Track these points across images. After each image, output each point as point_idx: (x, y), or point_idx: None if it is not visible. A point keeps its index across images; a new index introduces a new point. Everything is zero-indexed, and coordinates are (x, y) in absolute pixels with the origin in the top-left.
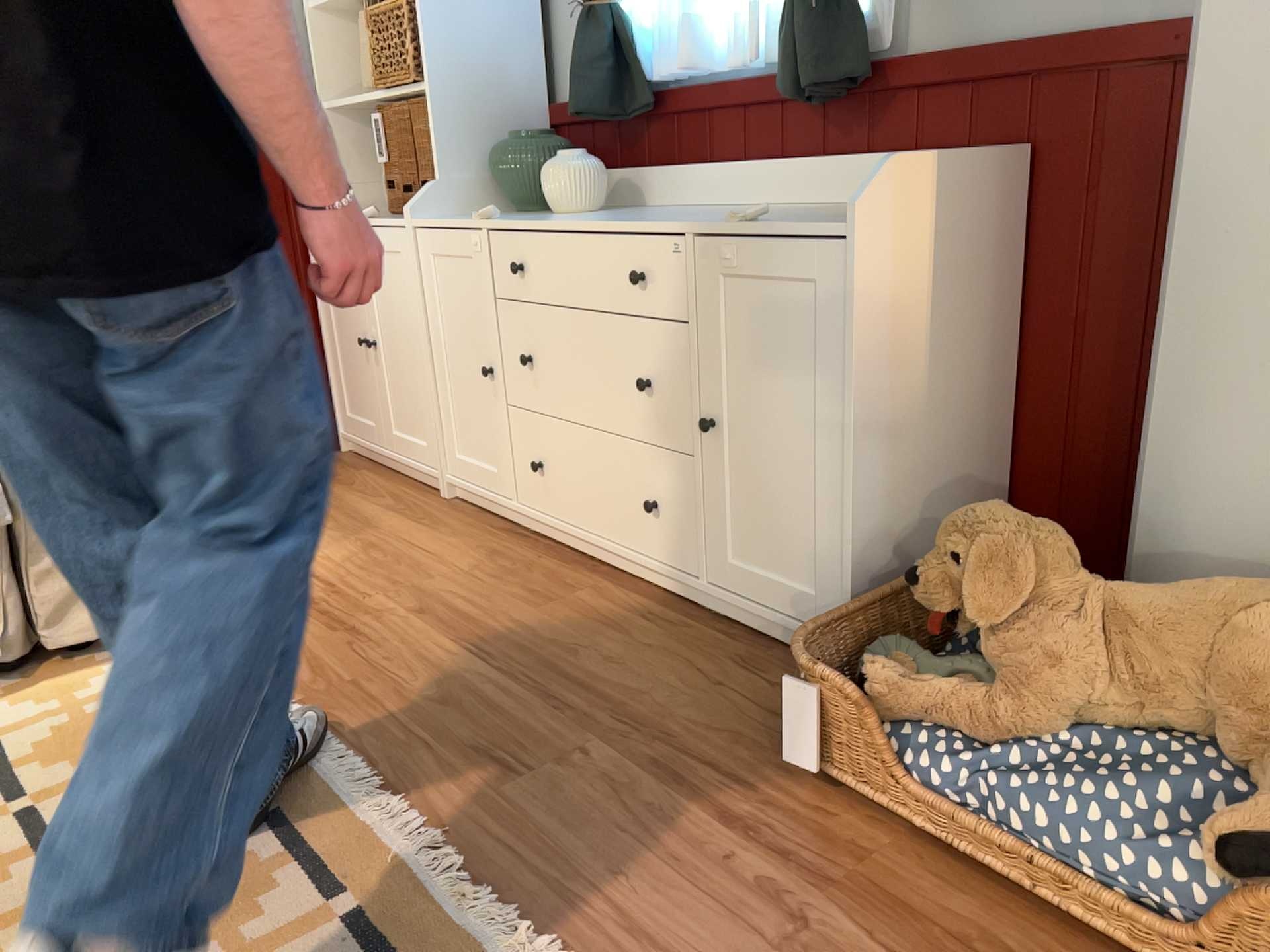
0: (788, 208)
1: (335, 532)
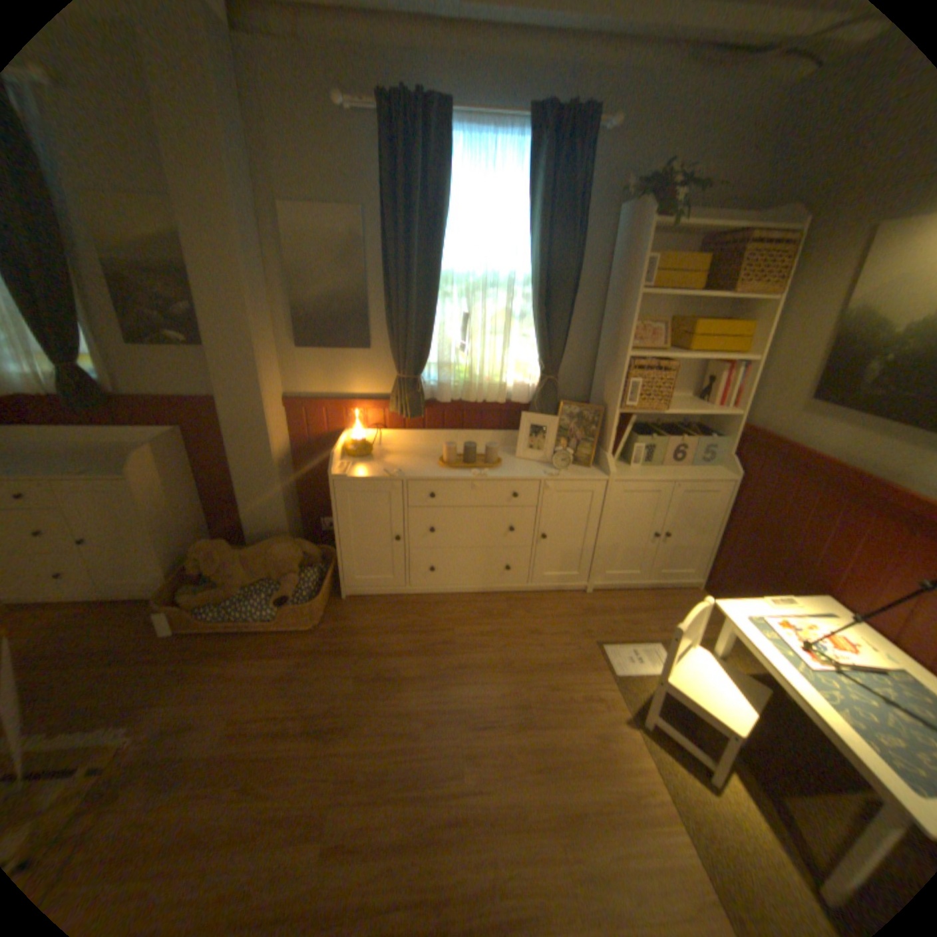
0: (84, 448)
1: None
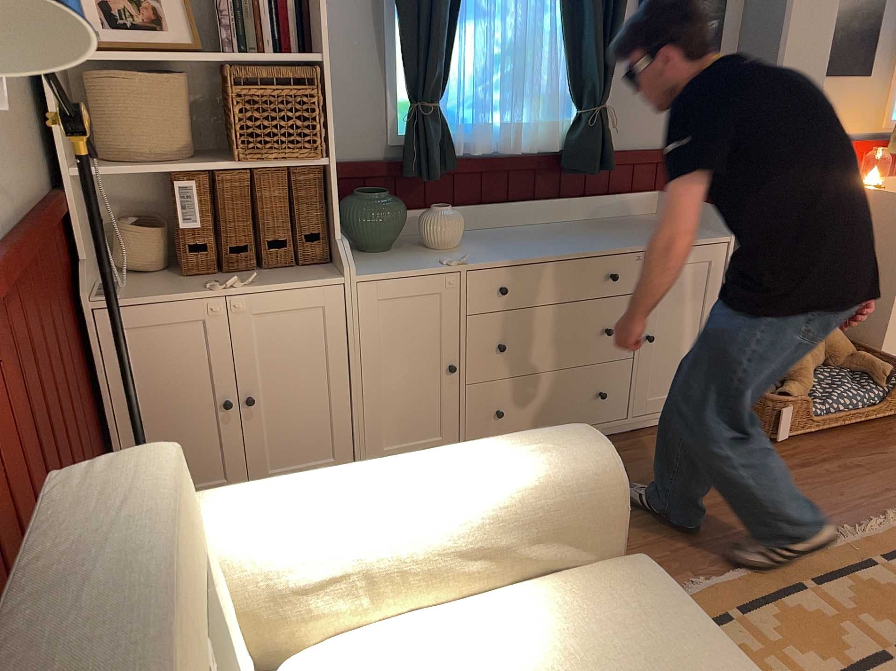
0: (566, 225)
1: None
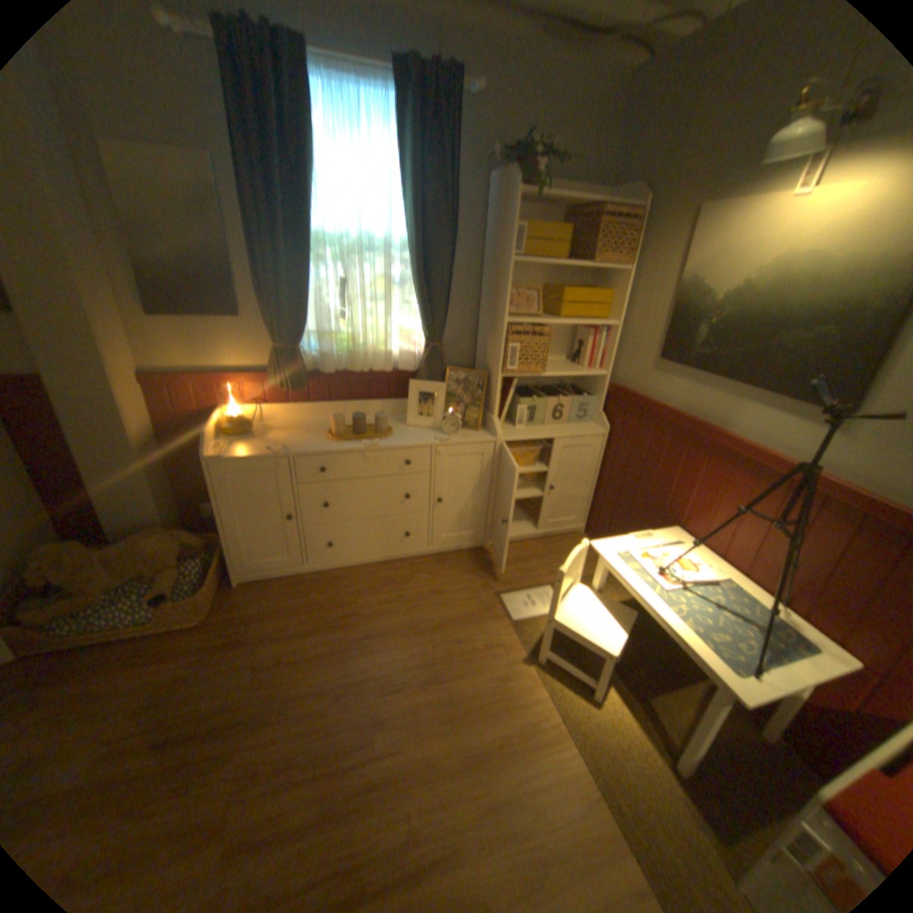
0: None
1: None
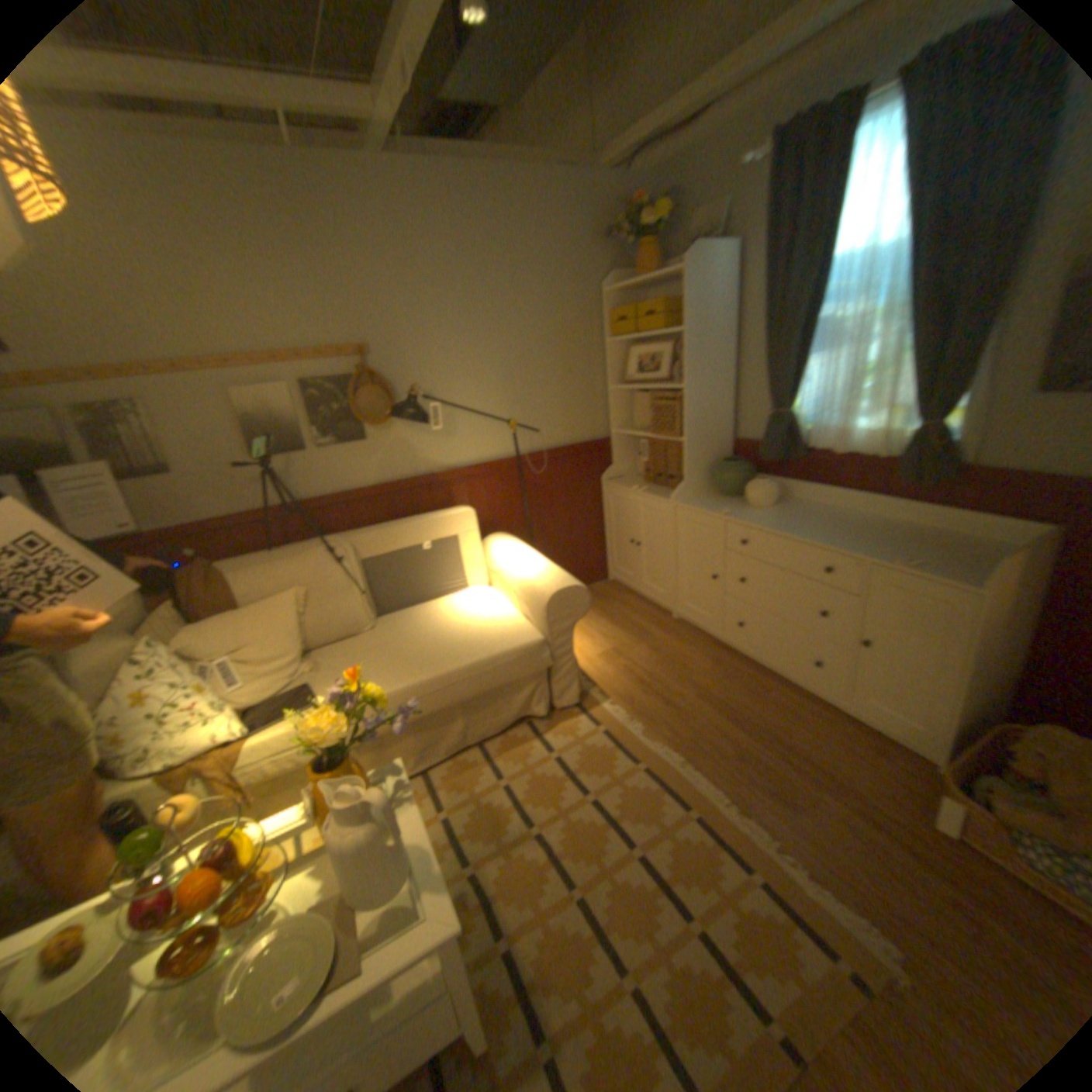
0: (894, 525)
1: (632, 638)
